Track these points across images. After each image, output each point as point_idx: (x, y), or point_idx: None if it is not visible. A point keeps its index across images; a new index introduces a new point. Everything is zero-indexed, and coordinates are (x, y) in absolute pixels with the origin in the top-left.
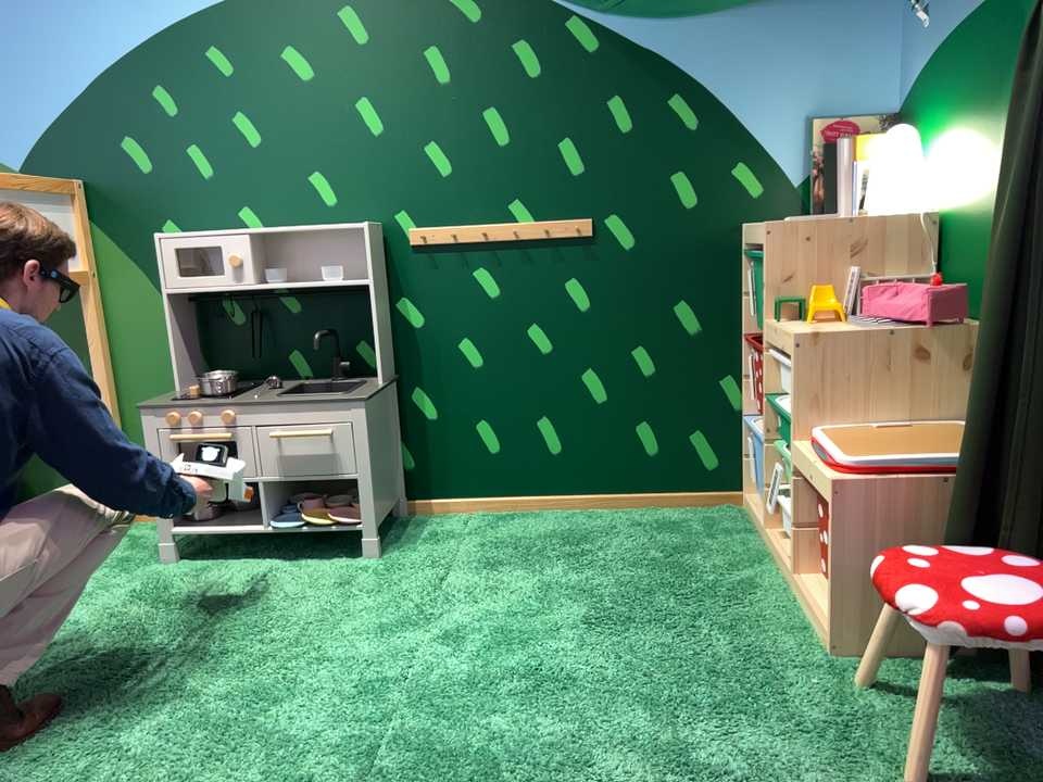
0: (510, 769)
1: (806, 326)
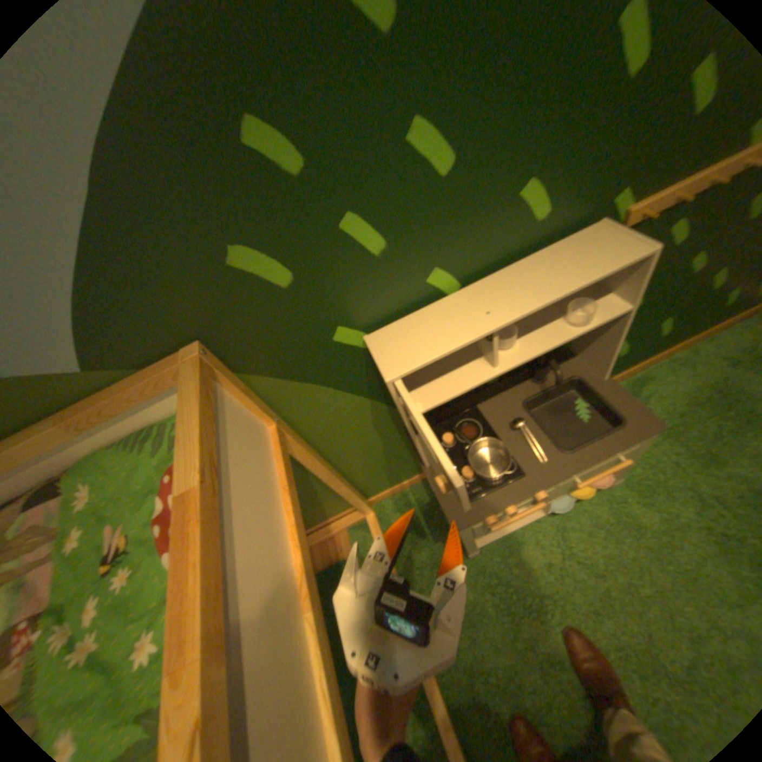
0: None
1: None
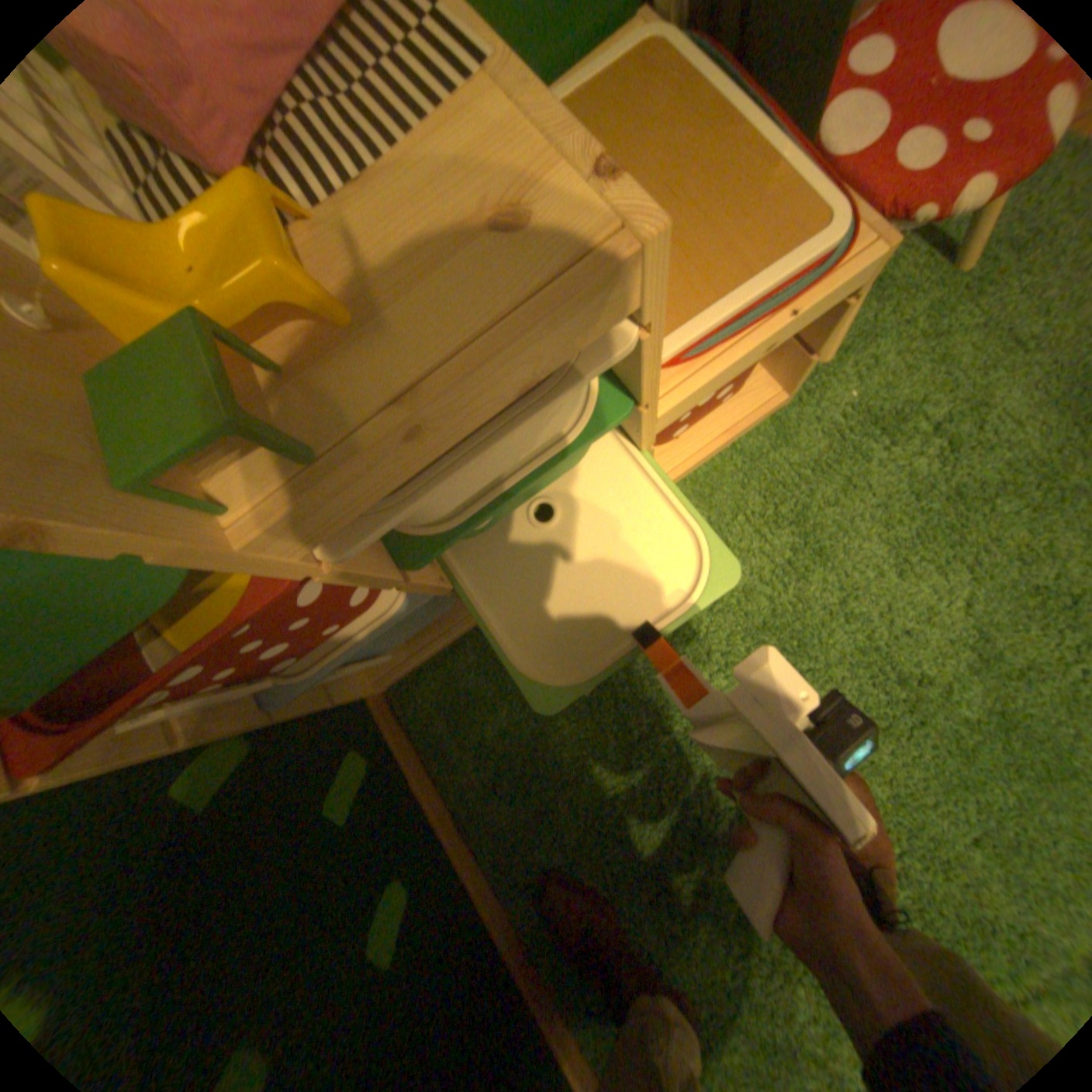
0: None
1: (407, 291)
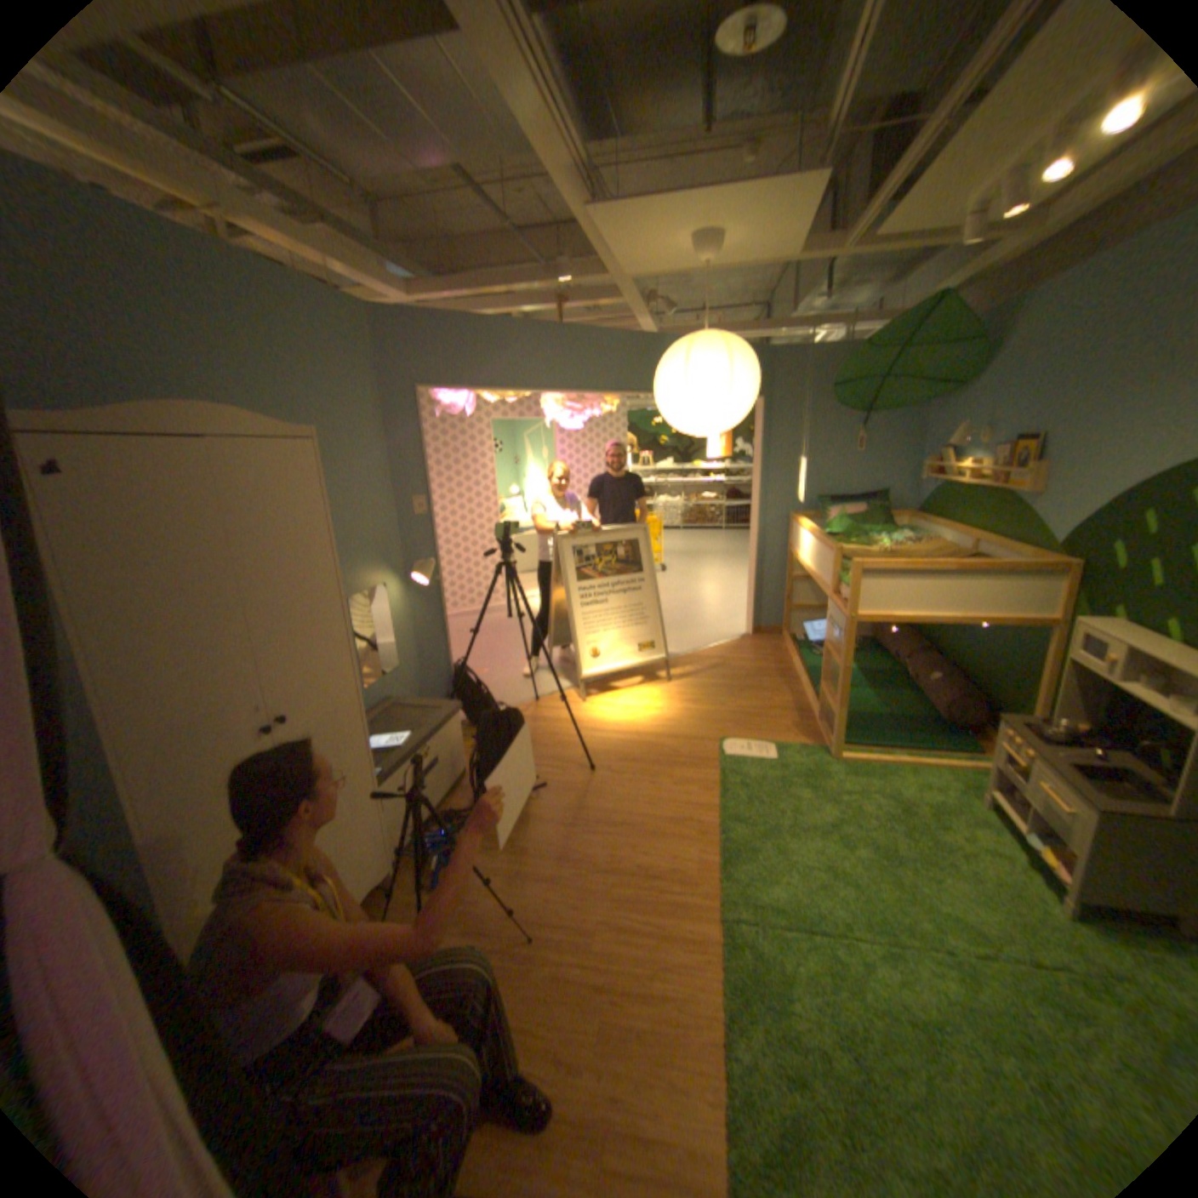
0: (830, 1003)
1: None
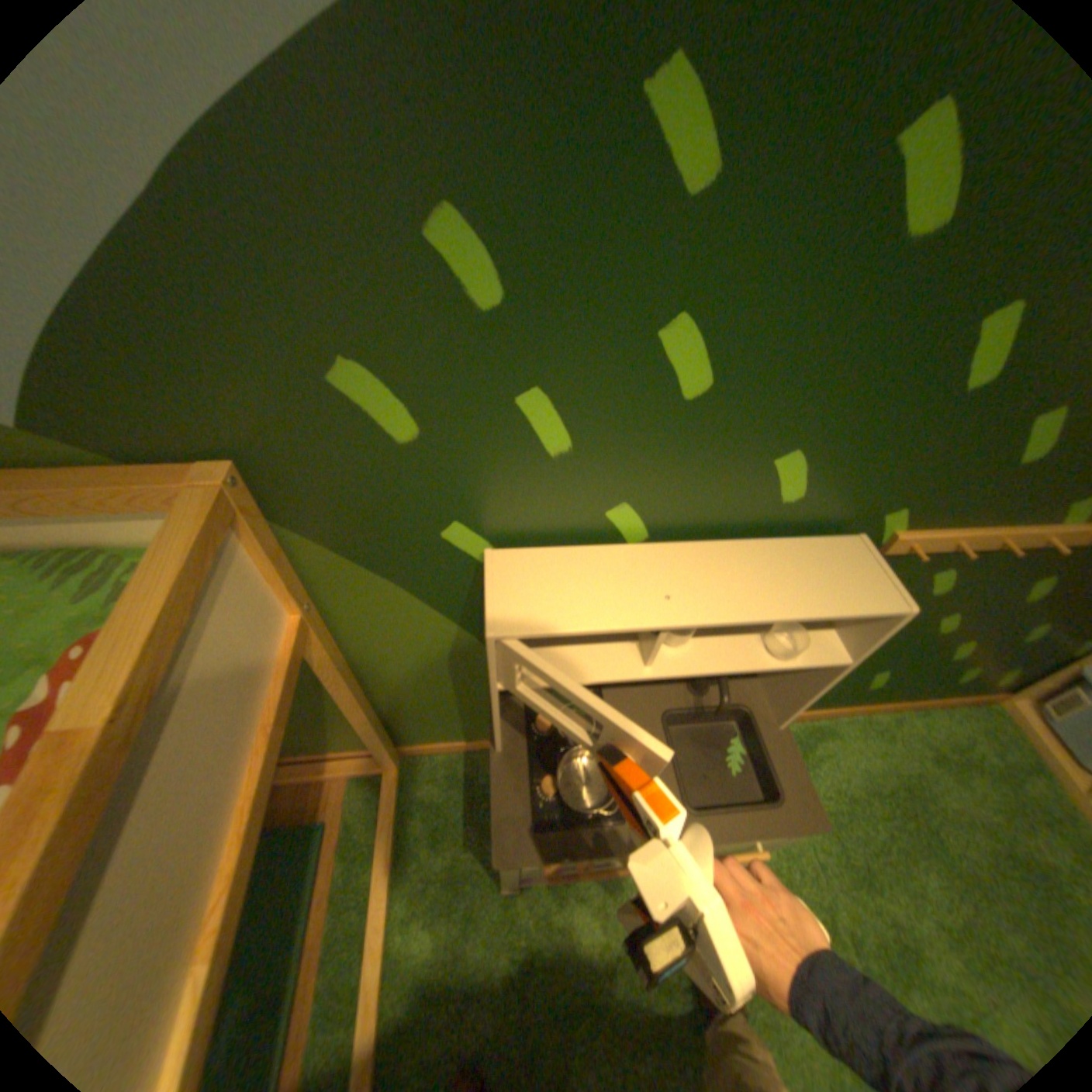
0: None
1: None
